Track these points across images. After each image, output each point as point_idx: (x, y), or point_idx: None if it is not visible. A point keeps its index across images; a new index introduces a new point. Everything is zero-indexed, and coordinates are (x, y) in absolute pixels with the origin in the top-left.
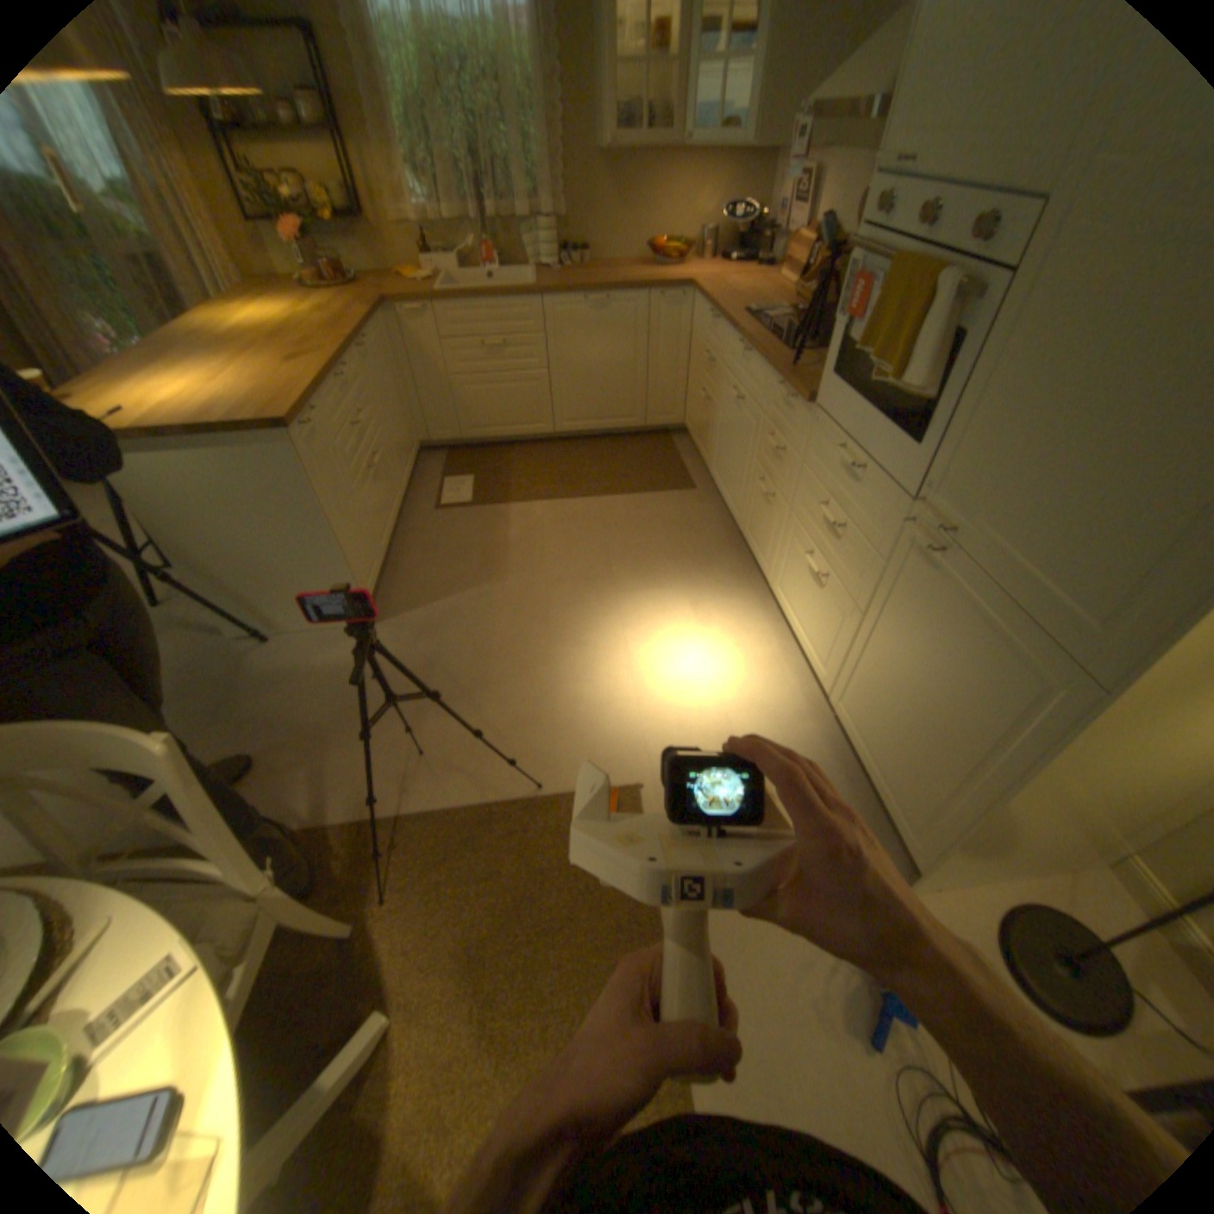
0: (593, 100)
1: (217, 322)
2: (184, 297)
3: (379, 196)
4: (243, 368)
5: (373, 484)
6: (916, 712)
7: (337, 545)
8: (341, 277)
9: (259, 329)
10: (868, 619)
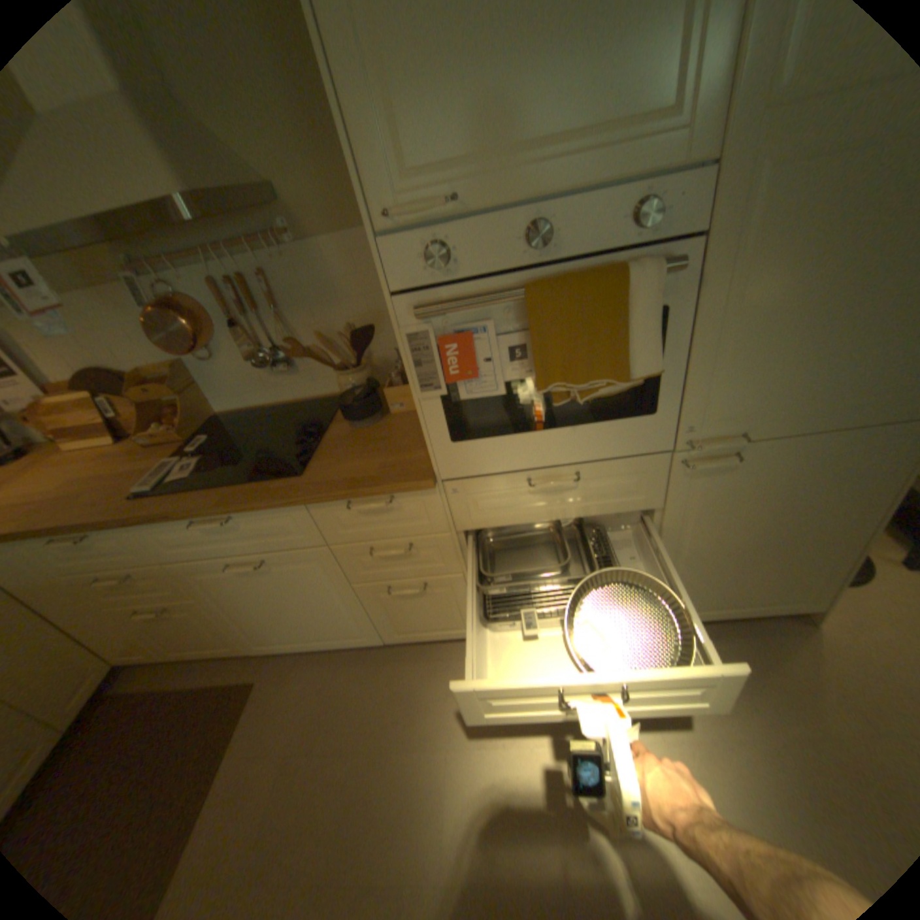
0: None
1: None
2: None
3: None
4: None
5: None
6: (771, 549)
7: None
8: None
9: None
10: (670, 548)
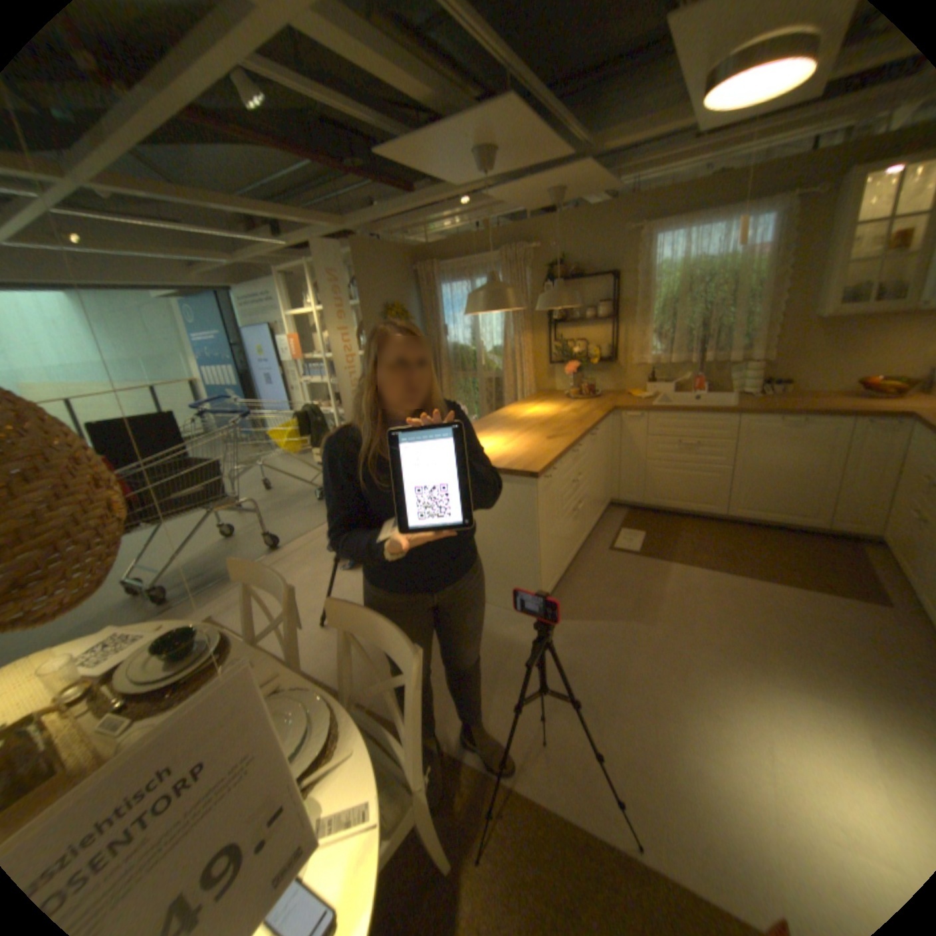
0: (819, 285)
1: (517, 413)
2: (505, 398)
3: (630, 350)
4: (523, 439)
5: (572, 521)
6: None
7: (538, 557)
8: (592, 393)
9: (537, 419)
10: None
